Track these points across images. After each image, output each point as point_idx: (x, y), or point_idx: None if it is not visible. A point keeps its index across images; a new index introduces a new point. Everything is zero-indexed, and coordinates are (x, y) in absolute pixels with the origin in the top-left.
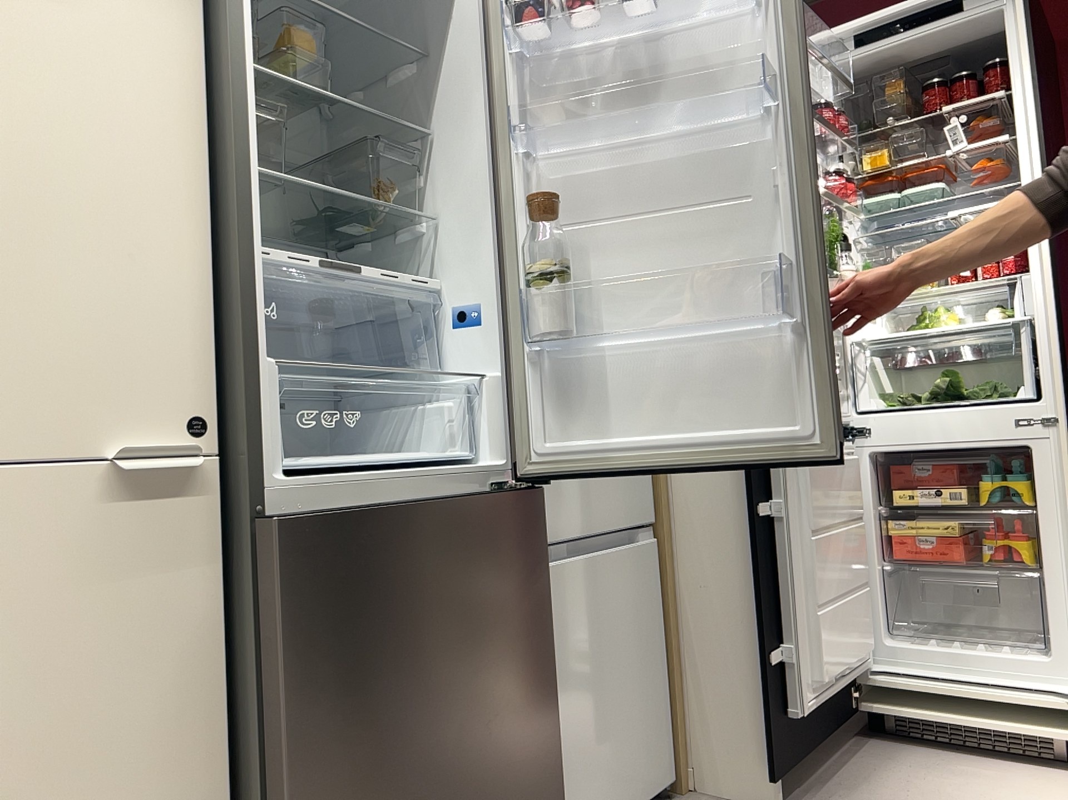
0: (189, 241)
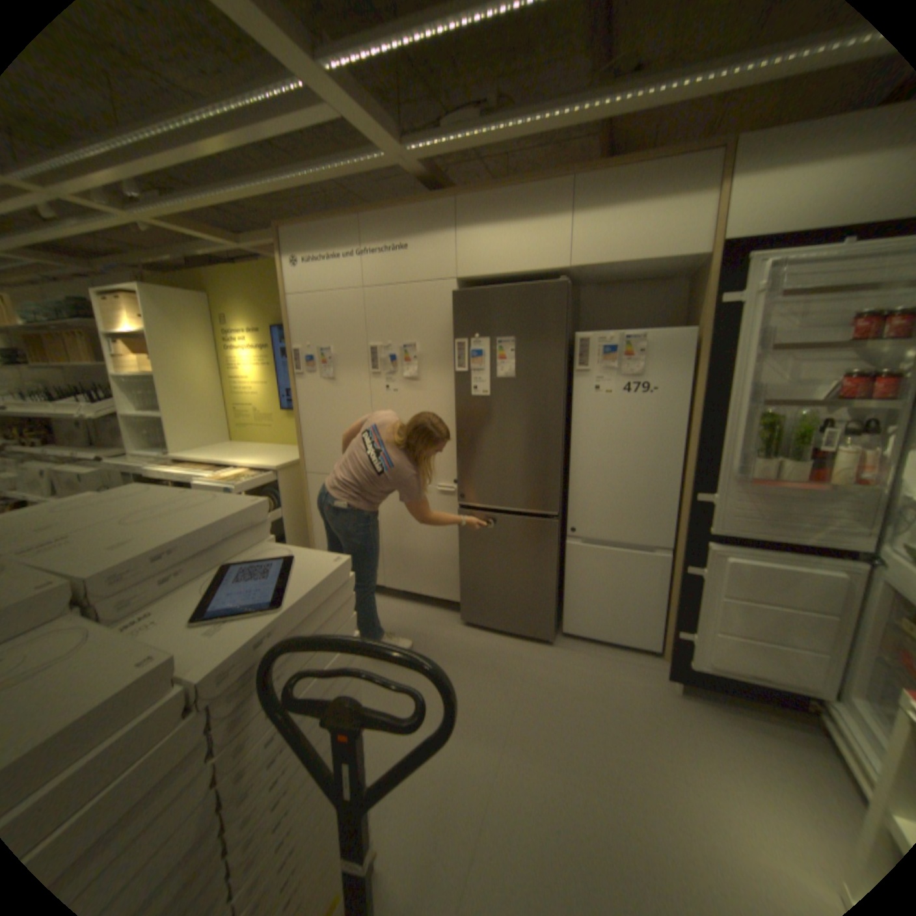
0: (455, 439)
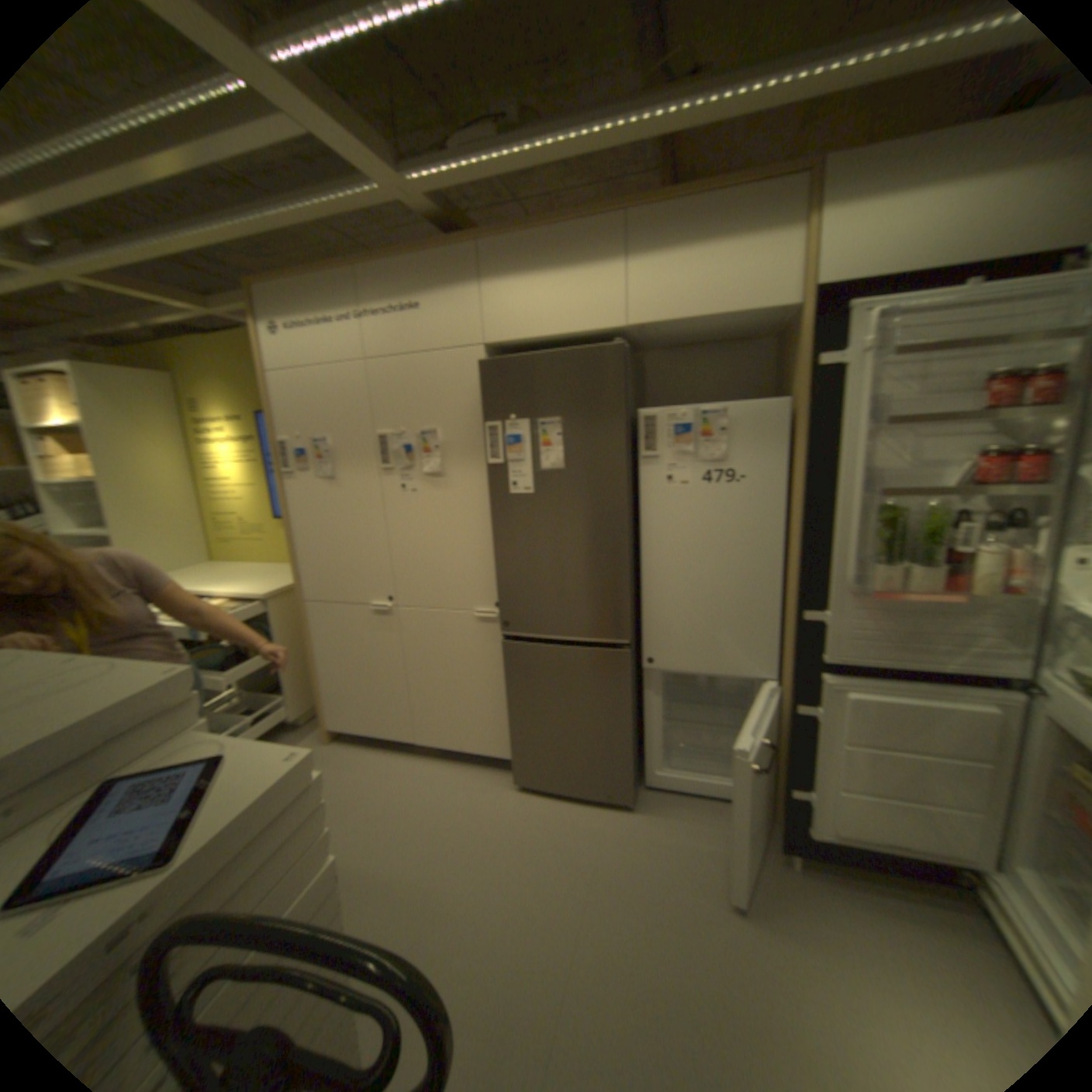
0: (496, 550)
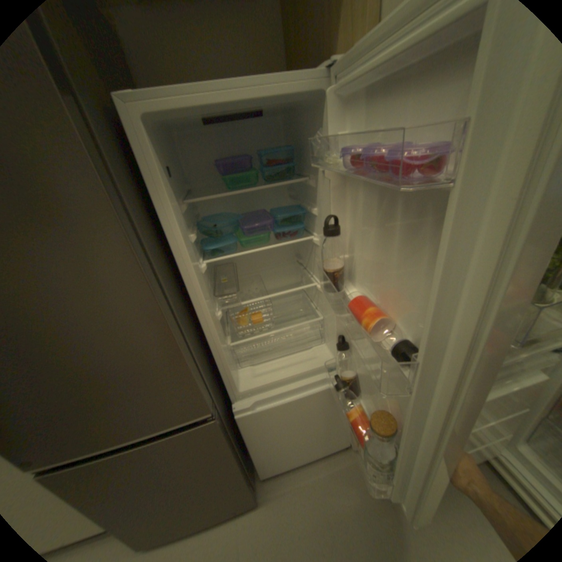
0: None
